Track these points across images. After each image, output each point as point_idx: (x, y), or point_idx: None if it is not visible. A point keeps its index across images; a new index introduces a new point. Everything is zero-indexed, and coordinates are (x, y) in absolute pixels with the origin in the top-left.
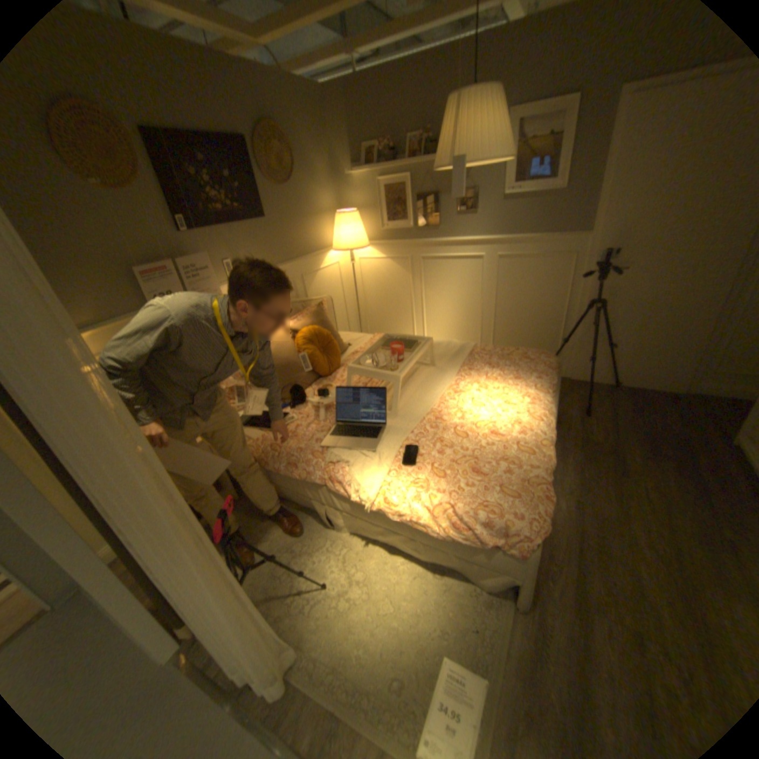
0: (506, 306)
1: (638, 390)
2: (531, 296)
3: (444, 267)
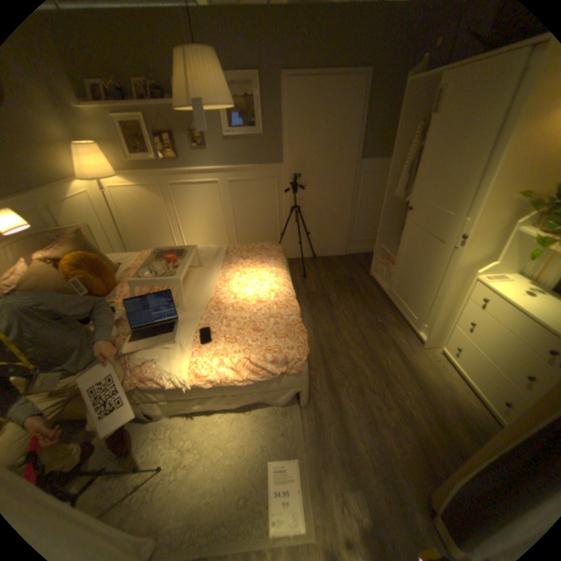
0: (241, 216)
1: (324, 258)
2: (256, 208)
3: (189, 190)
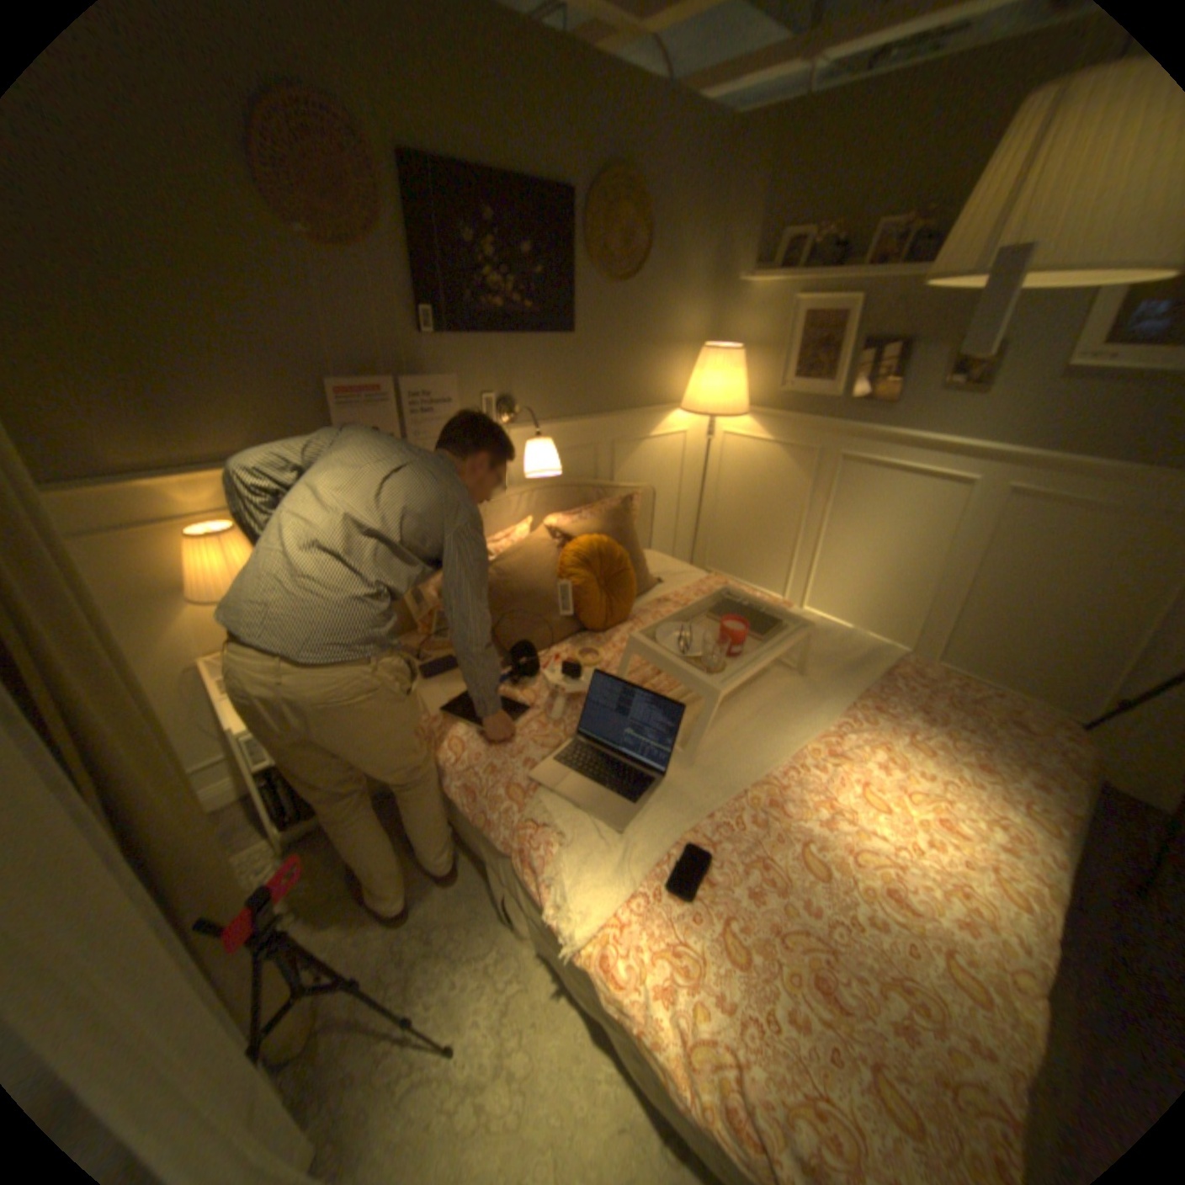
0: (997, 592)
1: None
2: (1067, 588)
3: (883, 483)
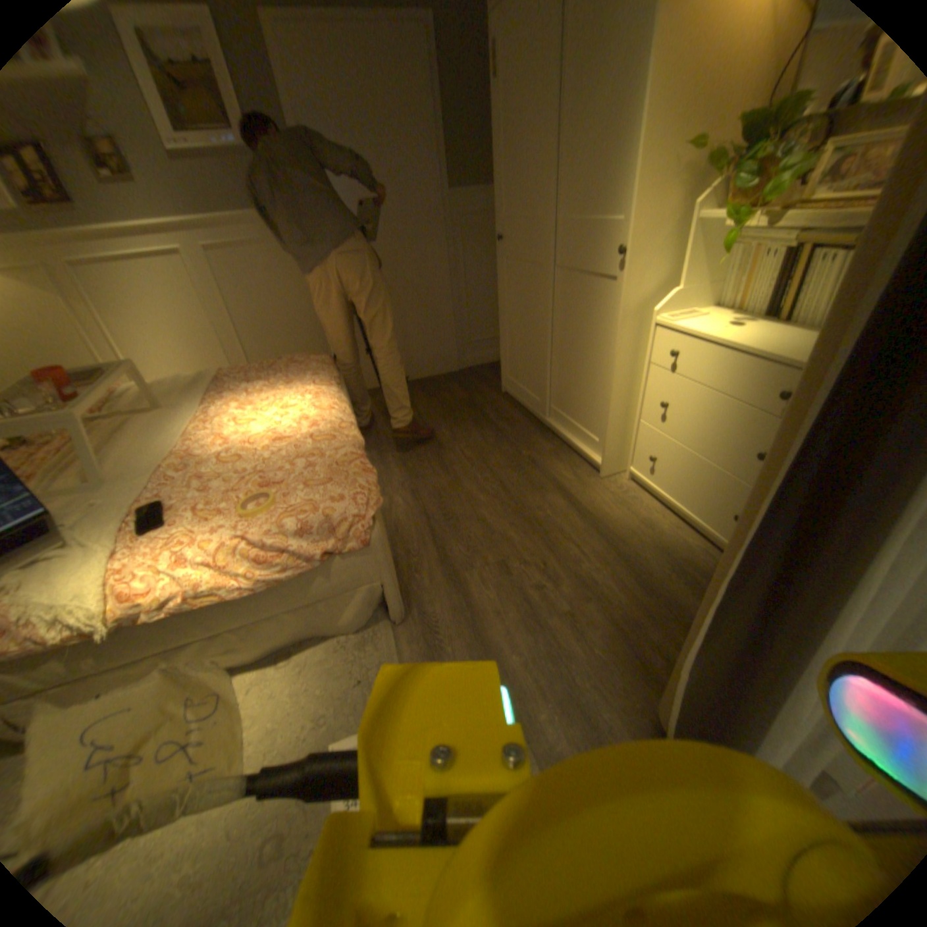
0: (247, 319)
1: (423, 380)
2: (273, 298)
3: (120, 274)
